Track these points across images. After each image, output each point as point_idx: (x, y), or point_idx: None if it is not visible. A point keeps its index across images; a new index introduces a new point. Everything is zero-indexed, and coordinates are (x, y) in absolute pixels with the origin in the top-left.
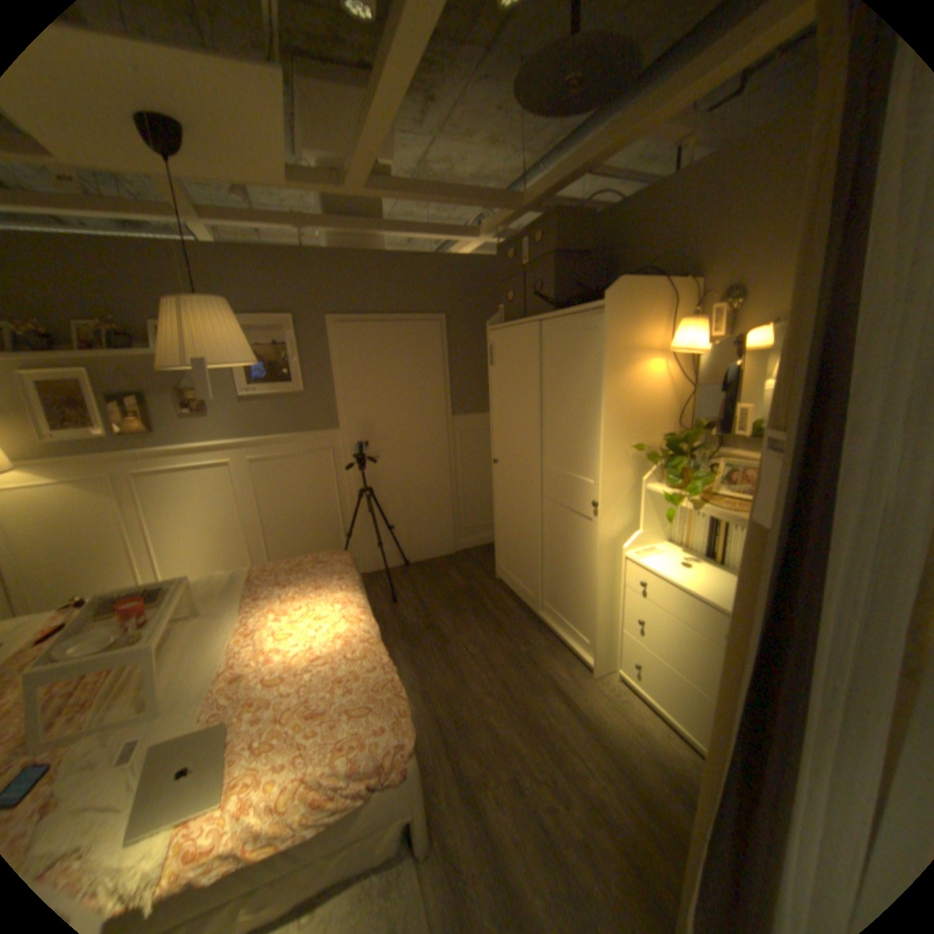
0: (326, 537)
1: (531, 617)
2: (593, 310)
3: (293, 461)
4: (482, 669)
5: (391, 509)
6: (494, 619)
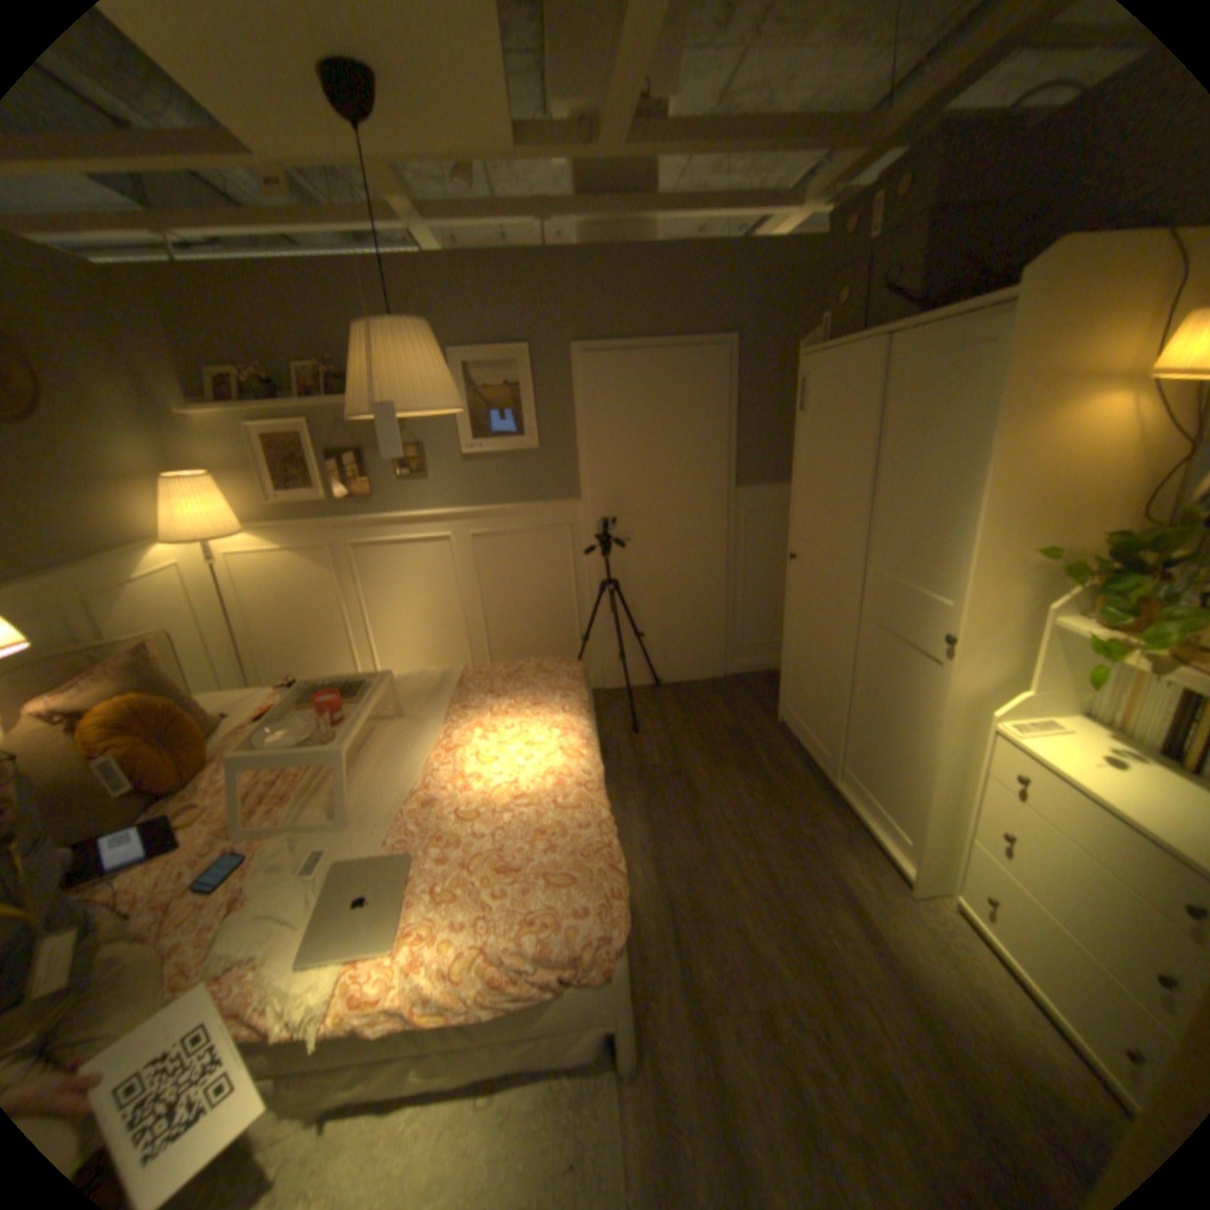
0: (558, 638)
1: (825, 785)
2: (993, 304)
3: (523, 539)
4: (743, 845)
5: (641, 610)
6: (768, 778)
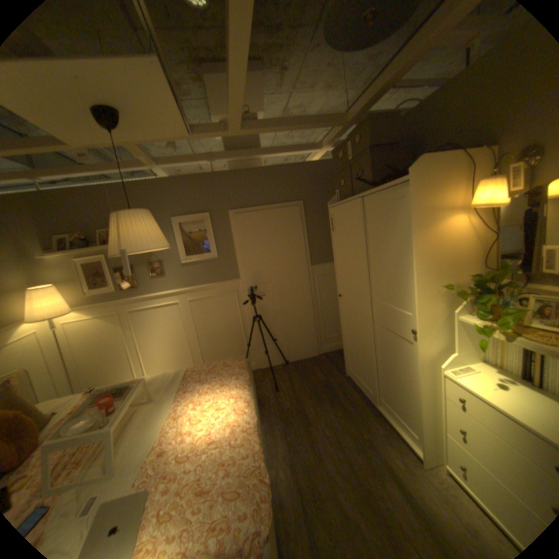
0: (235, 346)
1: (372, 408)
2: (401, 183)
3: (213, 300)
4: (335, 450)
5: (274, 327)
6: (344, 408)
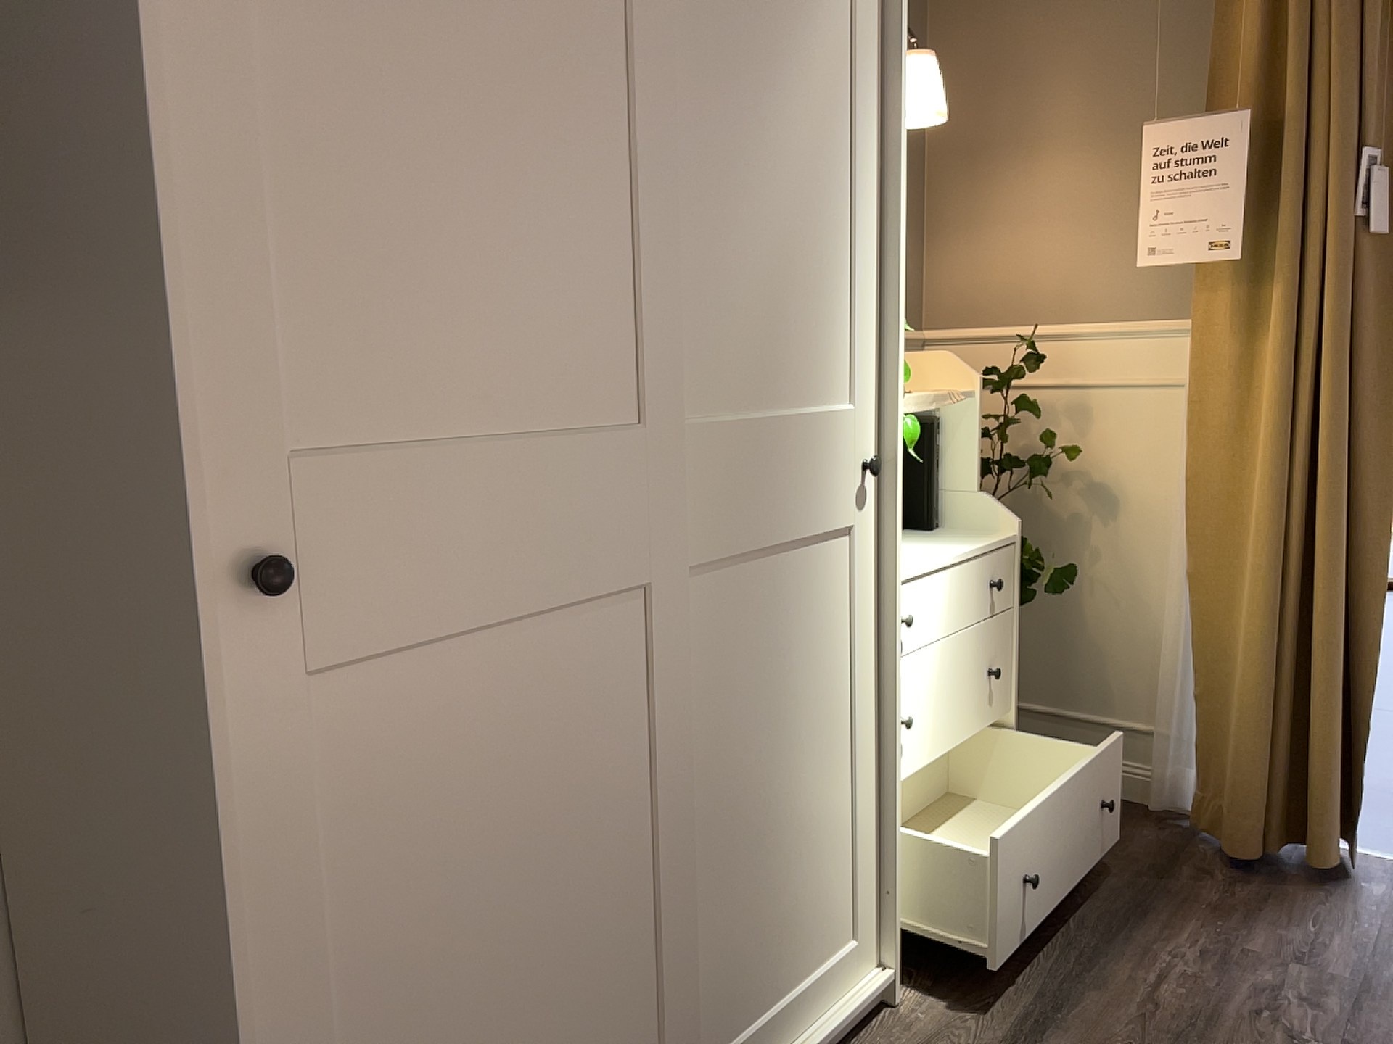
0: None
1: None
2: None
3: None
4: None
5: None
6: None
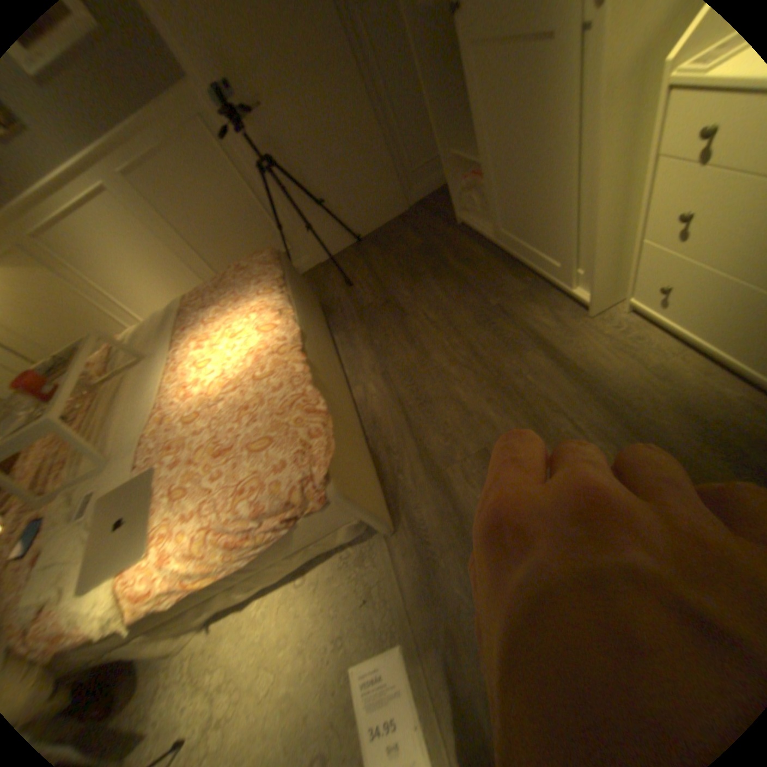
0: (261, 236)
1: (504, 257)
2: None
3: (168, 153)
4: (446, 333)
5: (312, 176)
6: (458, 272)
